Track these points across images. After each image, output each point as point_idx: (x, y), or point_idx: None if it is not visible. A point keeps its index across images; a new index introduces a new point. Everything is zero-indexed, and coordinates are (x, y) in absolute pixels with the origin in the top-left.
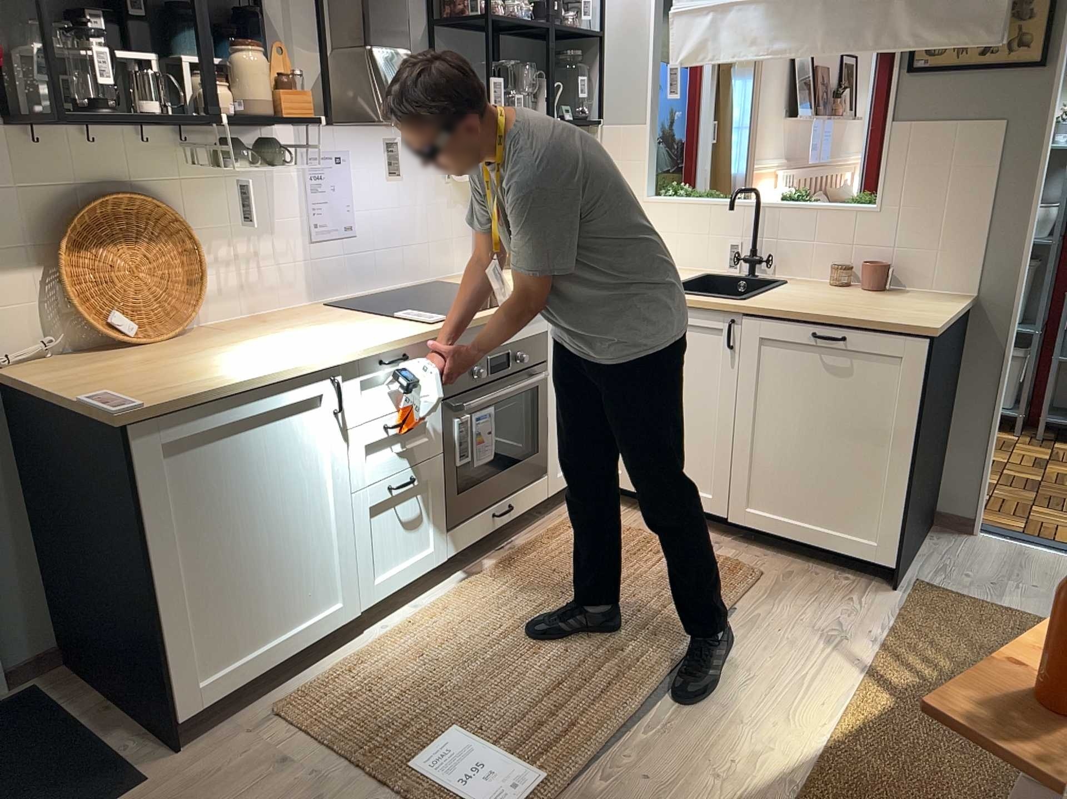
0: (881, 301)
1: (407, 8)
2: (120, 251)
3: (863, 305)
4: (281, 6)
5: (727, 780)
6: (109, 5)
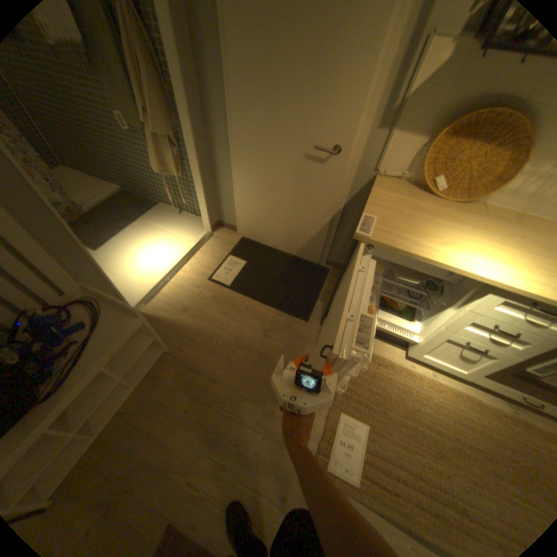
0: None
1: None
2: (475, 143)
3: None
4: None
5: None
6: None
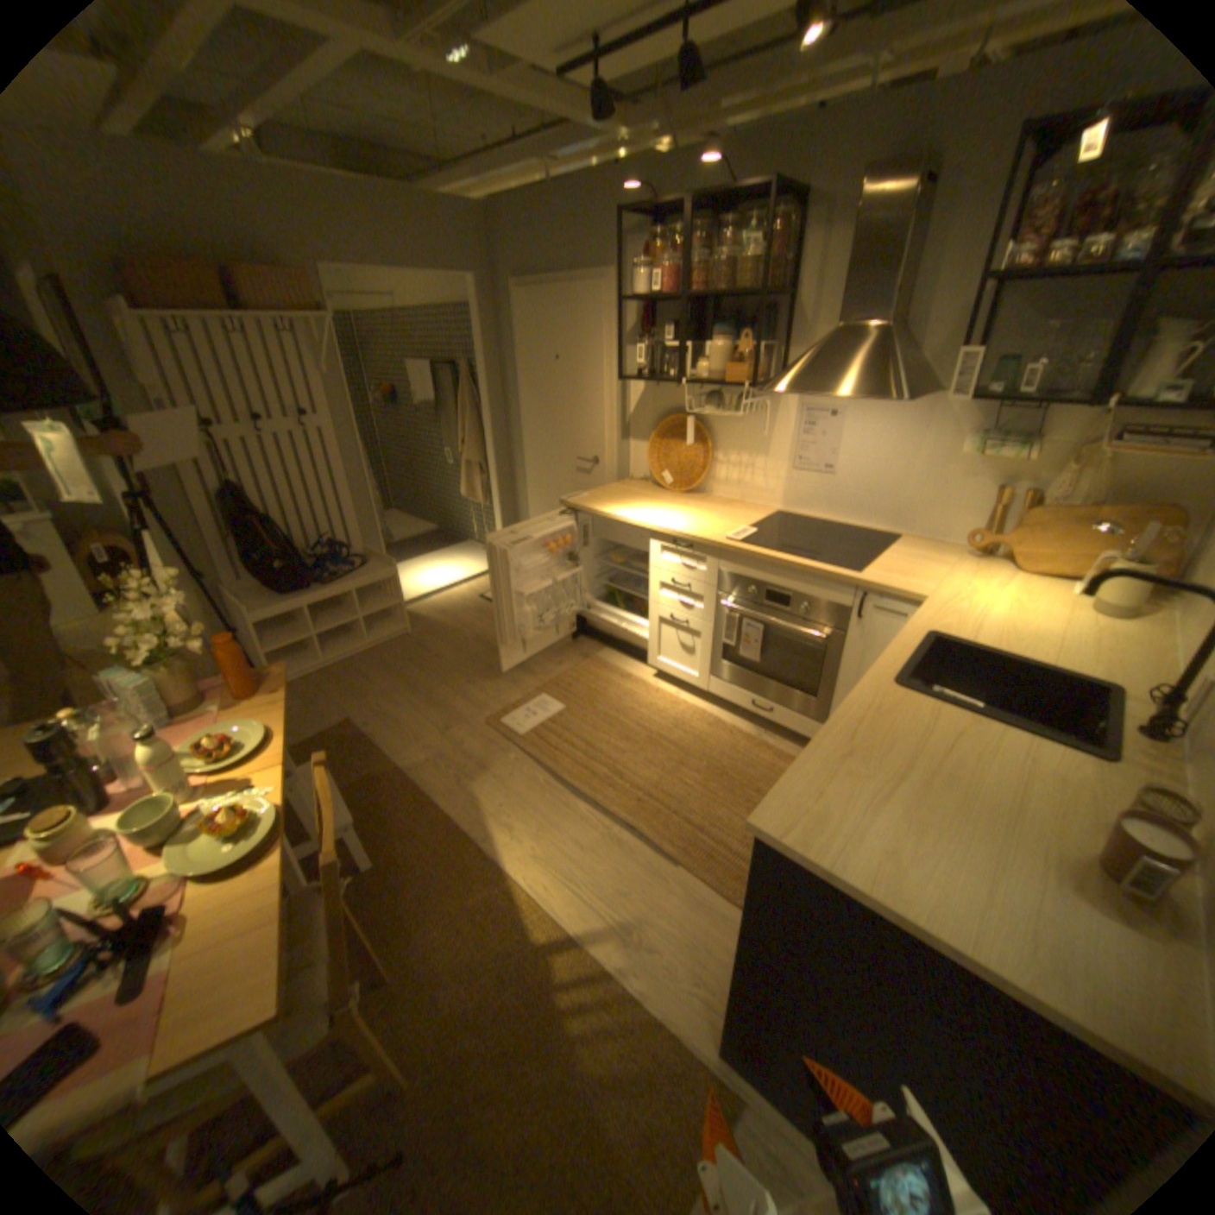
0: (974, 838)
1: (964, 269)
2: (675, 443)
3: (924, 800)
4: (812, 294)
5: (498, 809)
6: (702, 313)
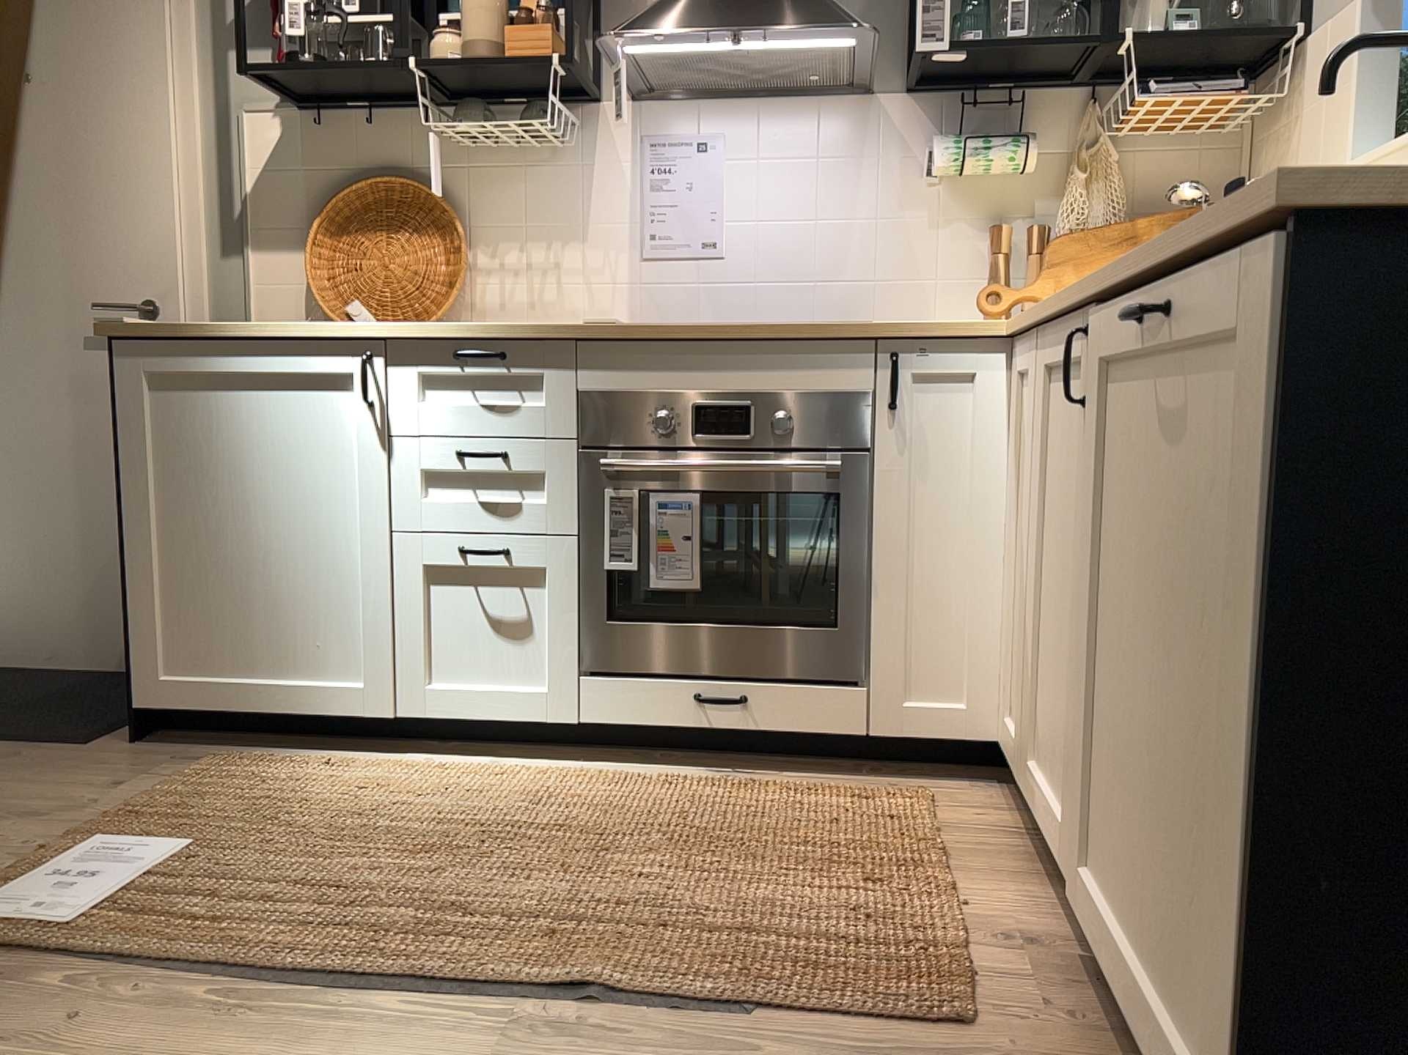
0: None
1: None
2: (376, 238)
3: None
4: None
5: None
6: None
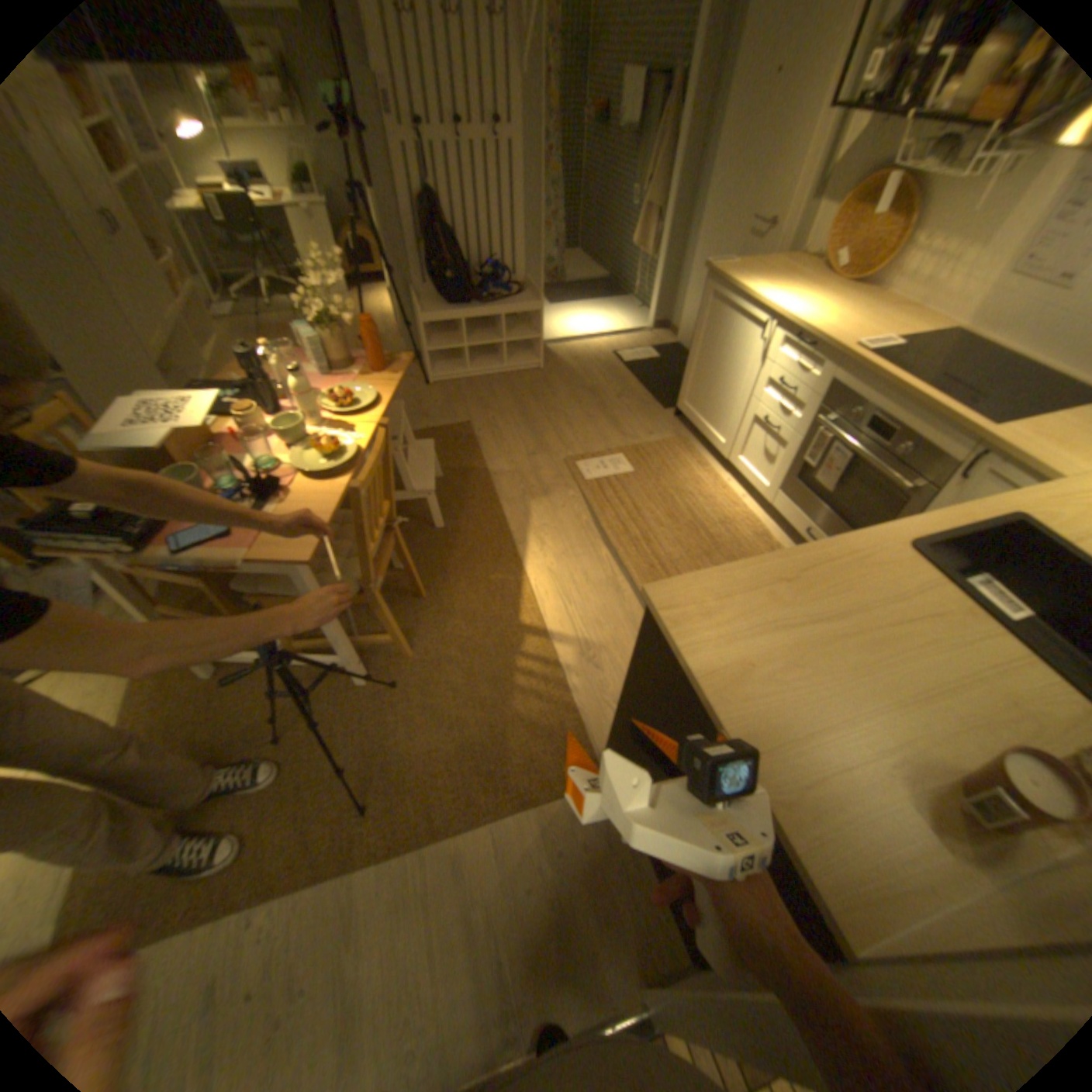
0: (847, 697)
1: None
2: (873, 212)
3: (828, 648)
4: None
5: (541, 527)
6: None
